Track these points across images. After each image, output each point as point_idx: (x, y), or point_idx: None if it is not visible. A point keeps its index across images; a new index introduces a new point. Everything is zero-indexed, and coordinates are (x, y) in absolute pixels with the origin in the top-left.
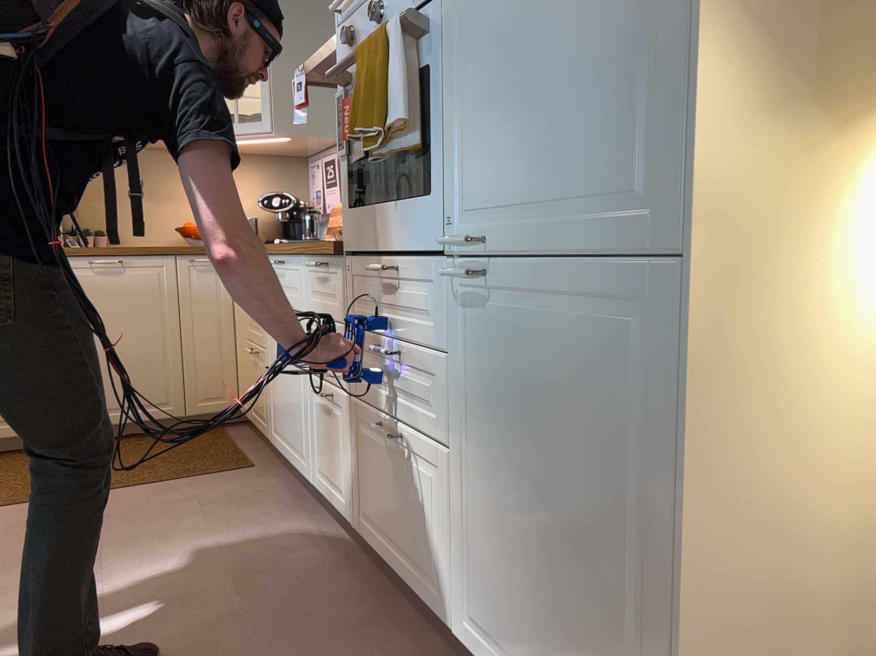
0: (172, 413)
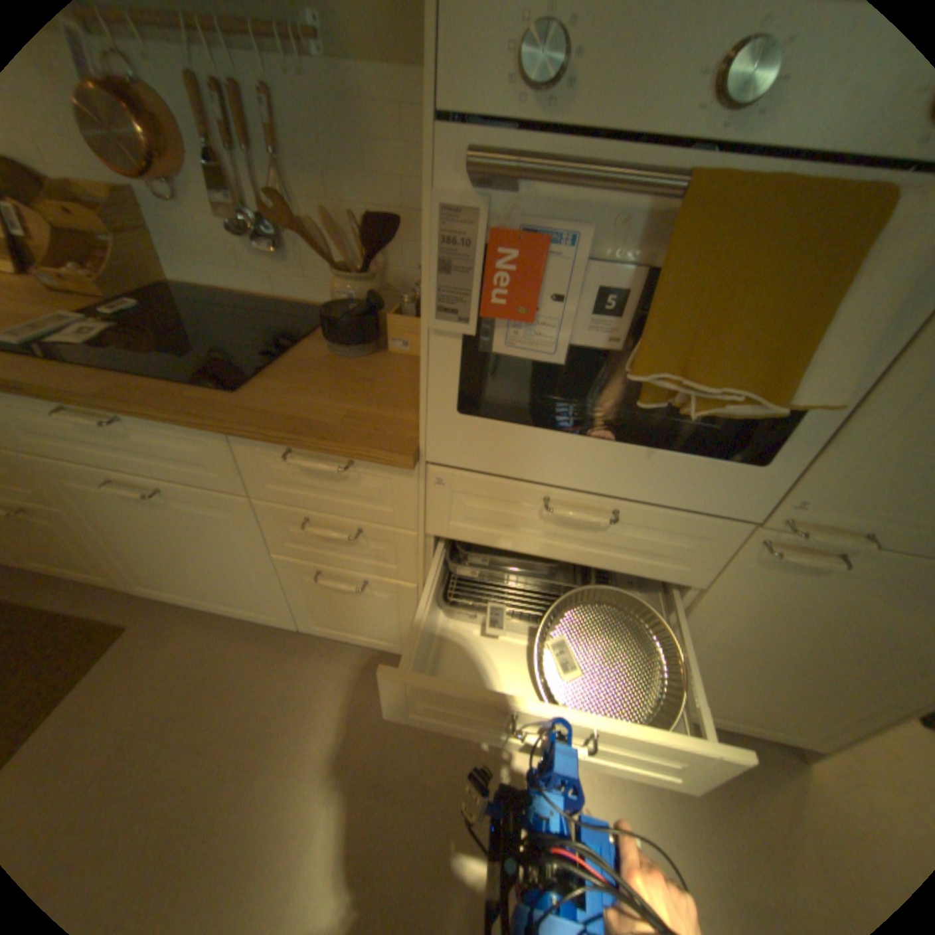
0: None
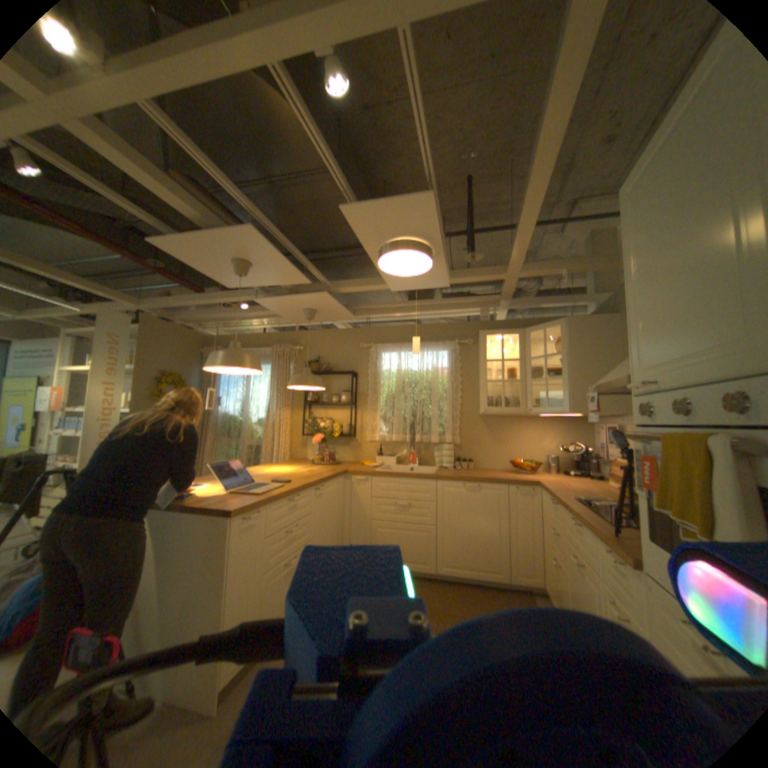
0: (502, 580)
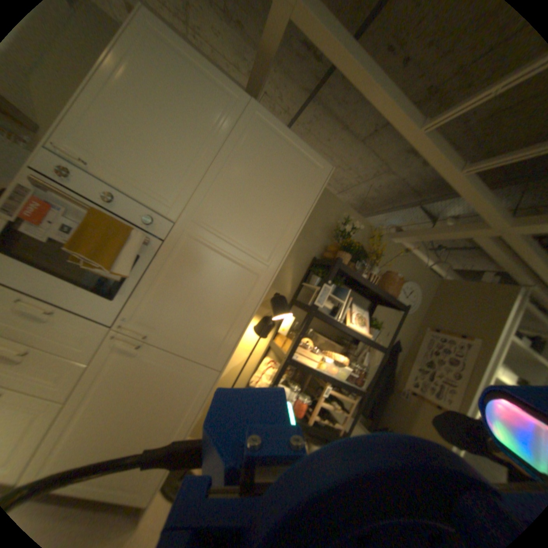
0: None
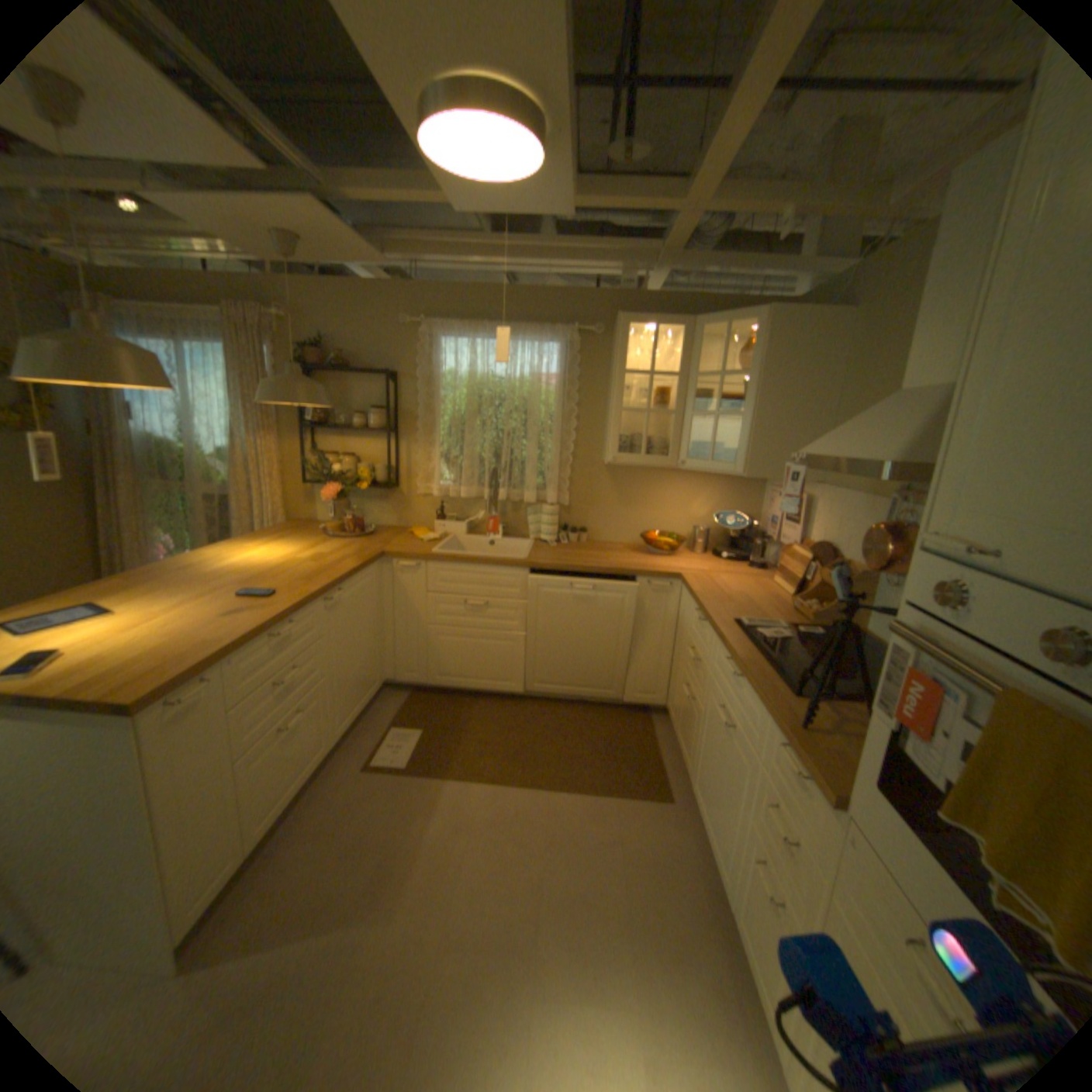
0: (613, 699)
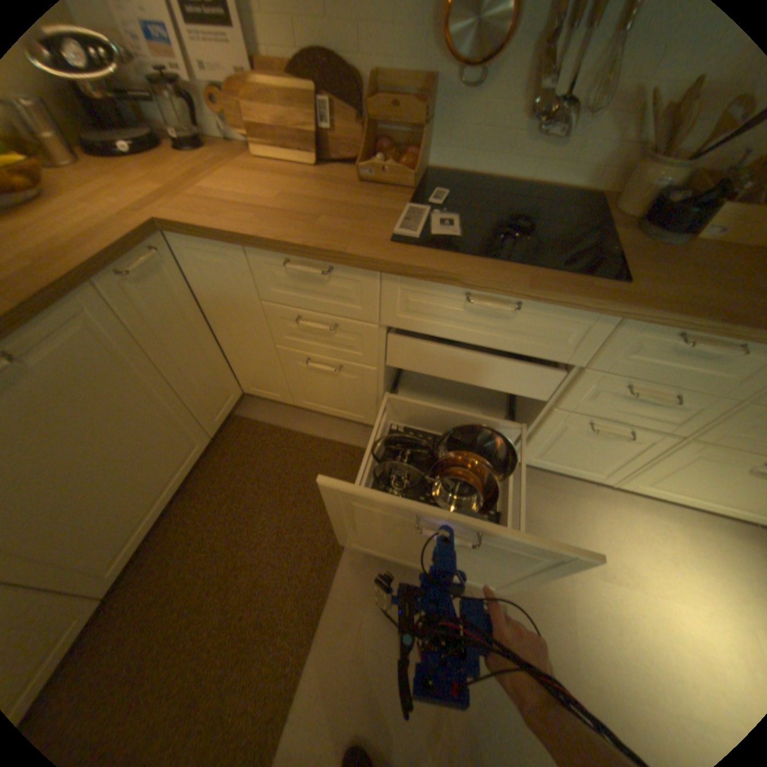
0: (200, 448)
